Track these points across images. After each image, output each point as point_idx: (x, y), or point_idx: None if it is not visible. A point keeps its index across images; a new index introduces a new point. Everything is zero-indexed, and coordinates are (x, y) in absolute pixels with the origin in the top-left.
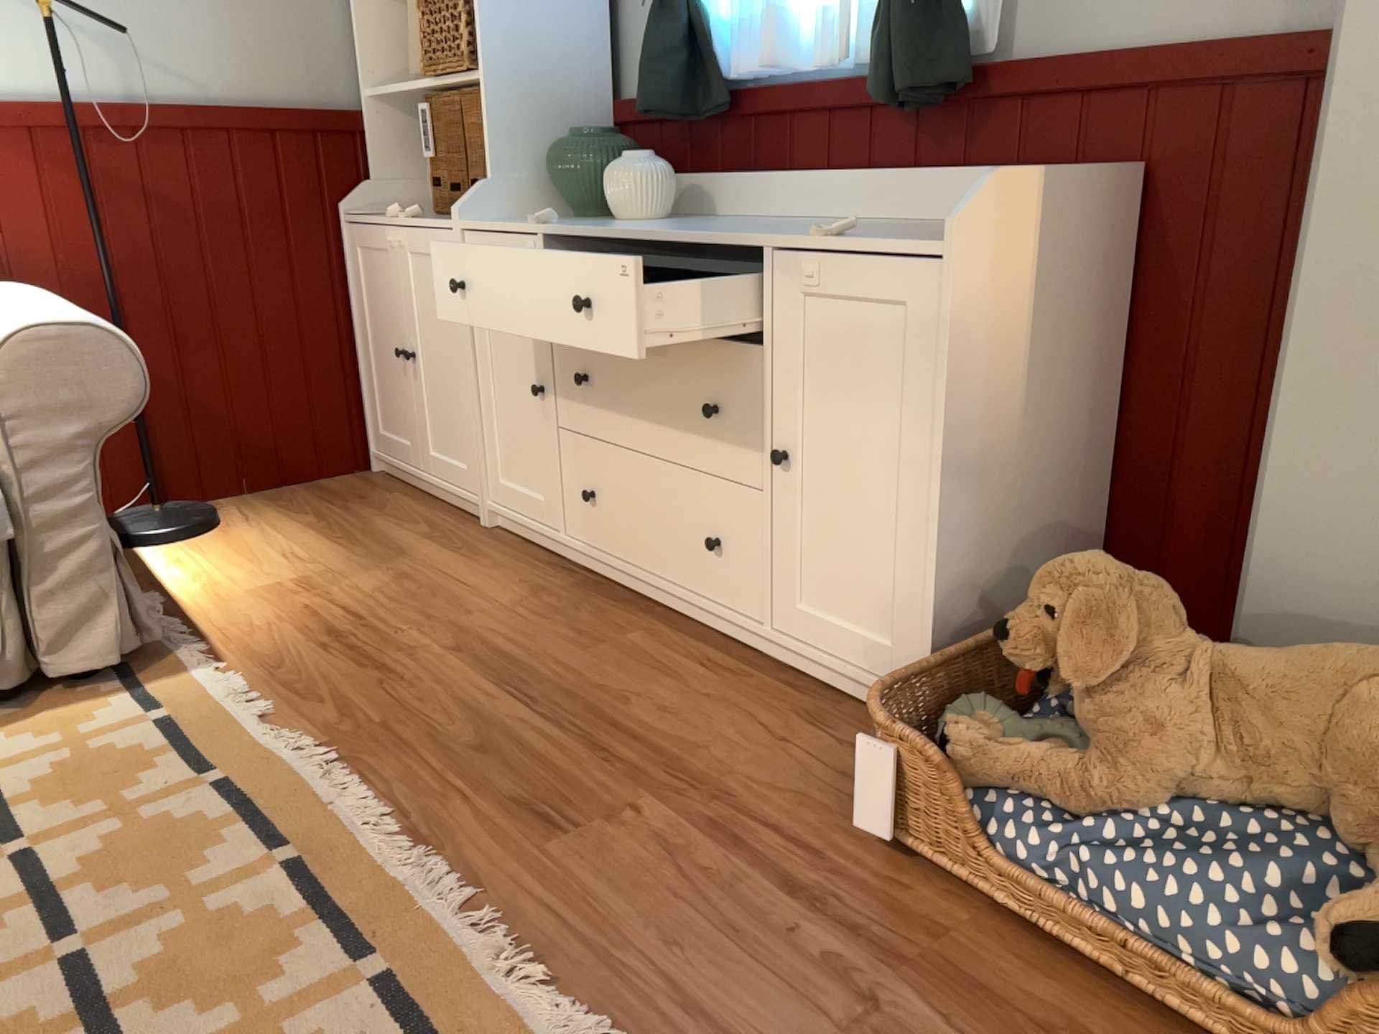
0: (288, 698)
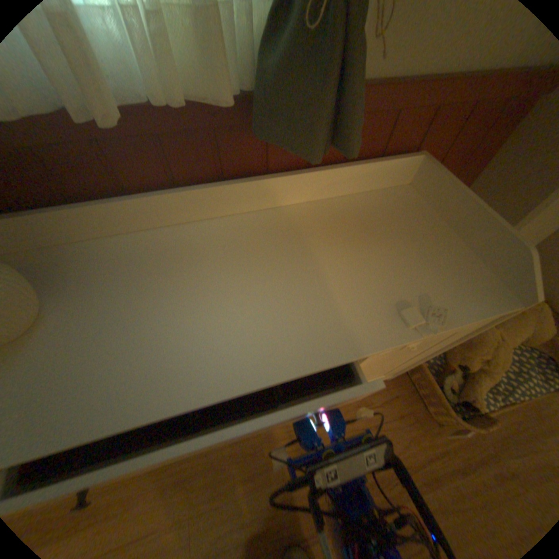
0: None
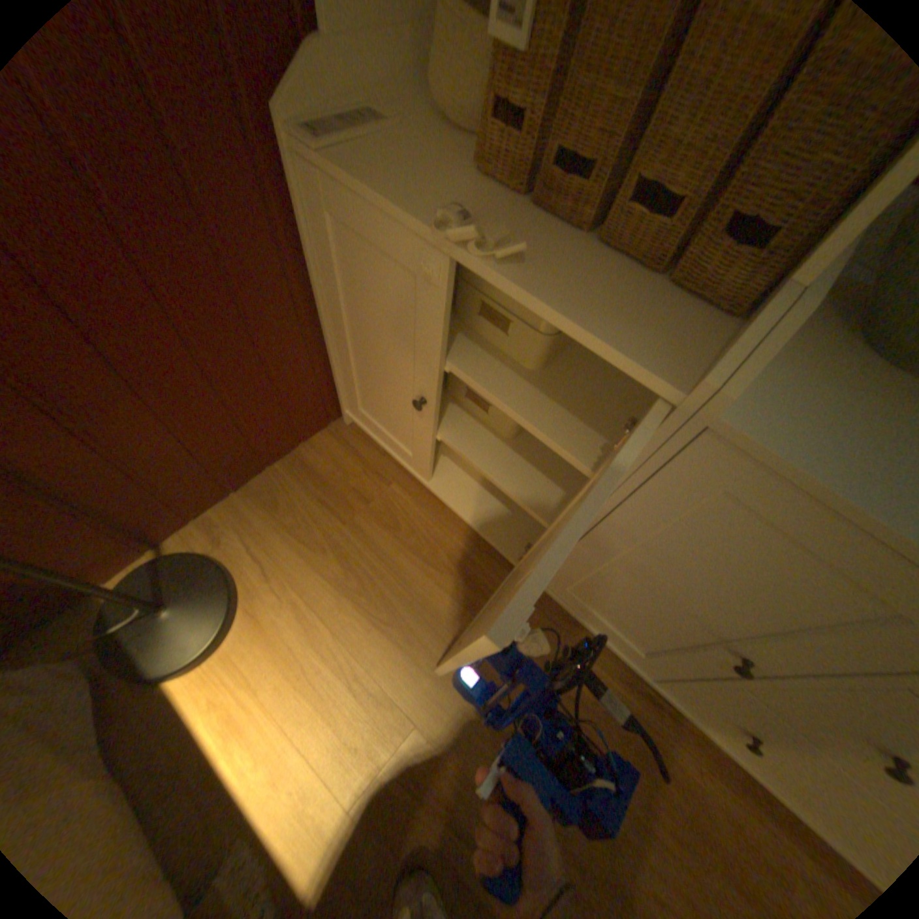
0: None
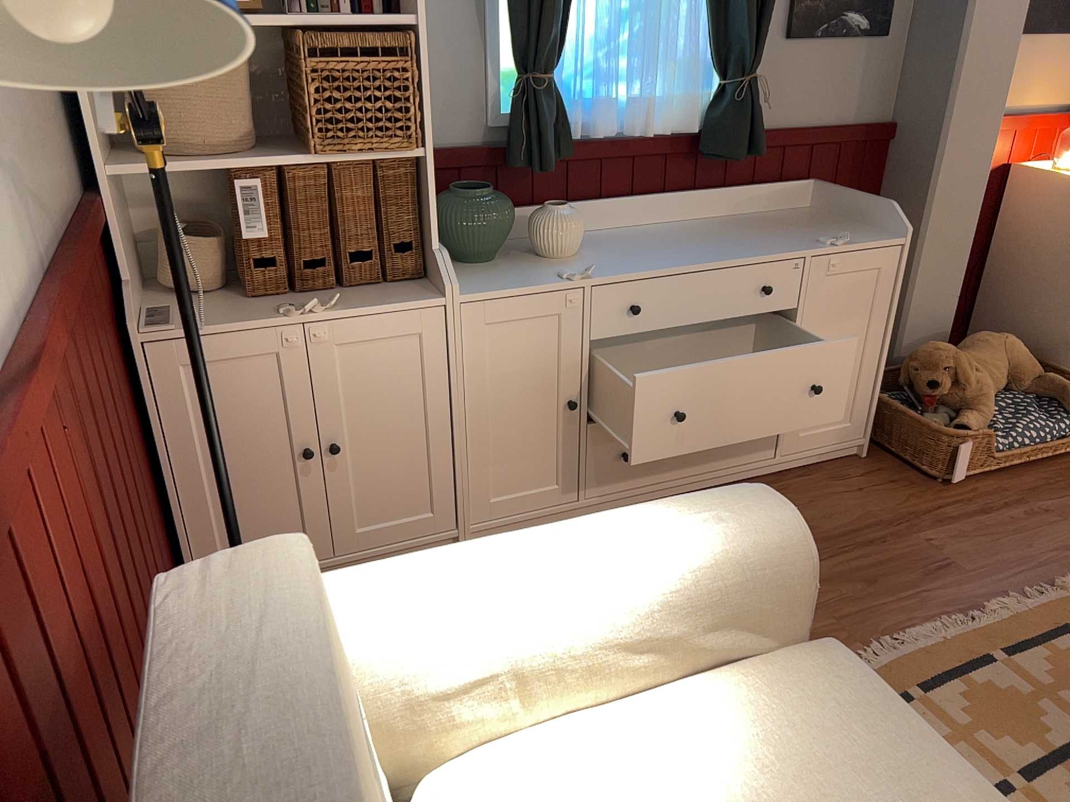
0: None
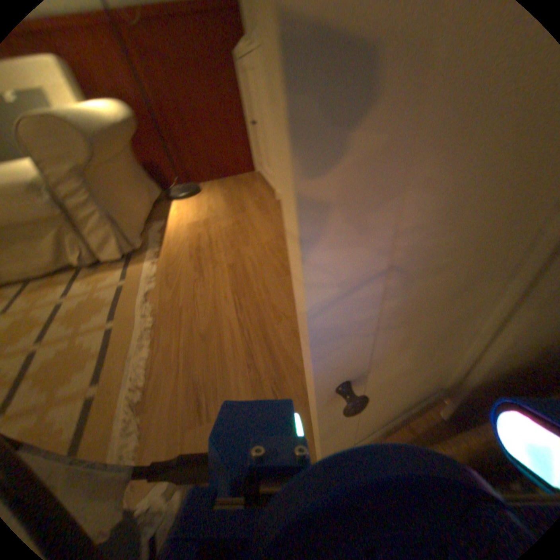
0: (162, 284)
